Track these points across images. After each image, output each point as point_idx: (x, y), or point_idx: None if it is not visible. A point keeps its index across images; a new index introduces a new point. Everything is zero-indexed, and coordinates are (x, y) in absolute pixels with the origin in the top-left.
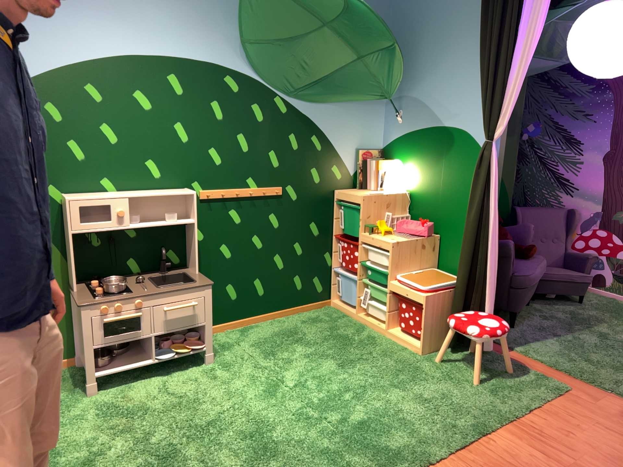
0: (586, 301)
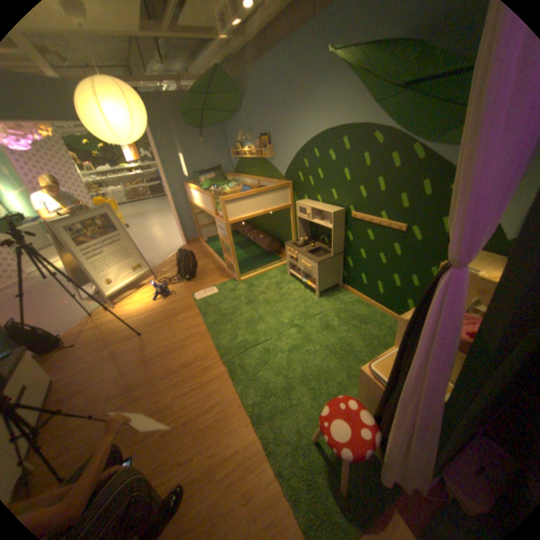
0: None
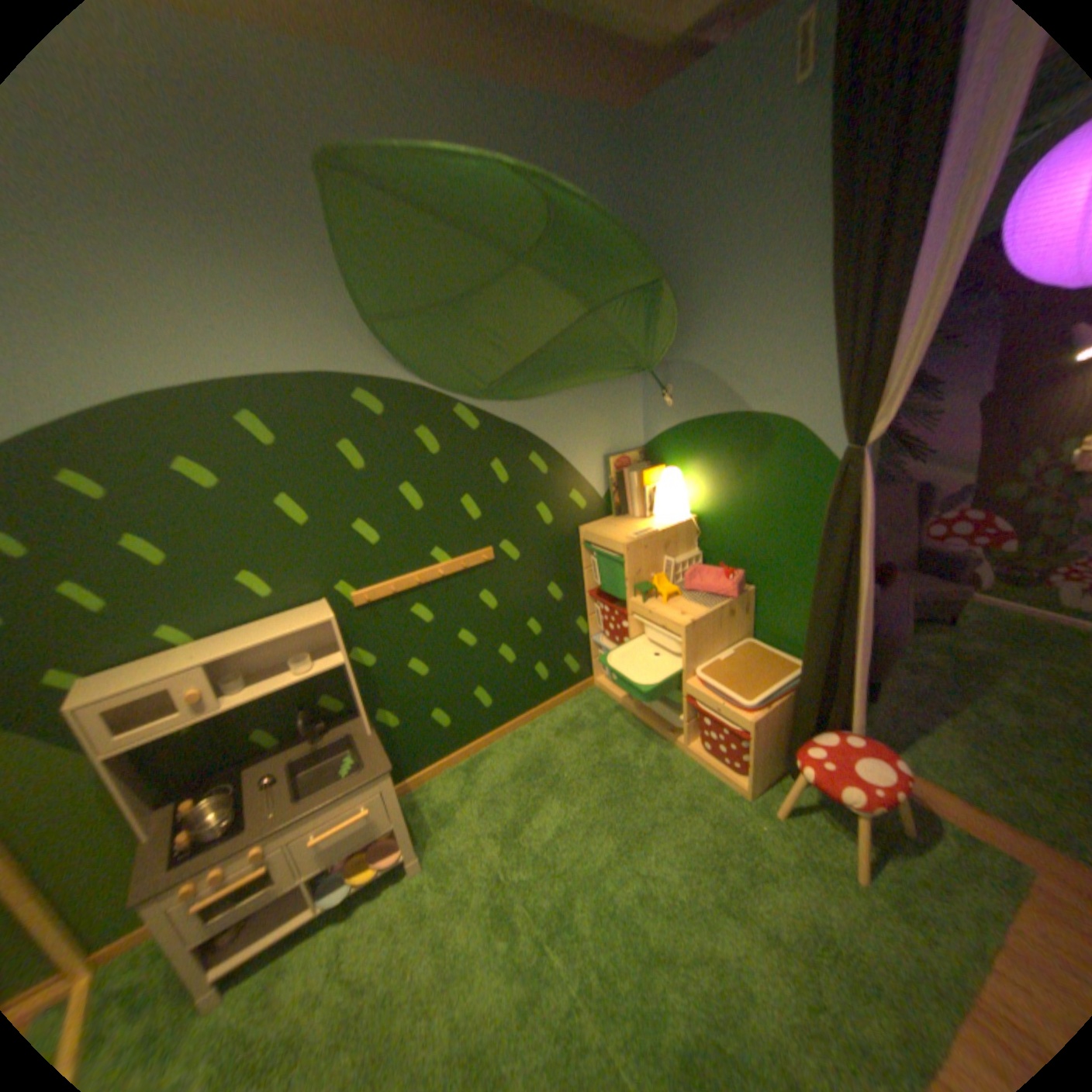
0: (962, 621)
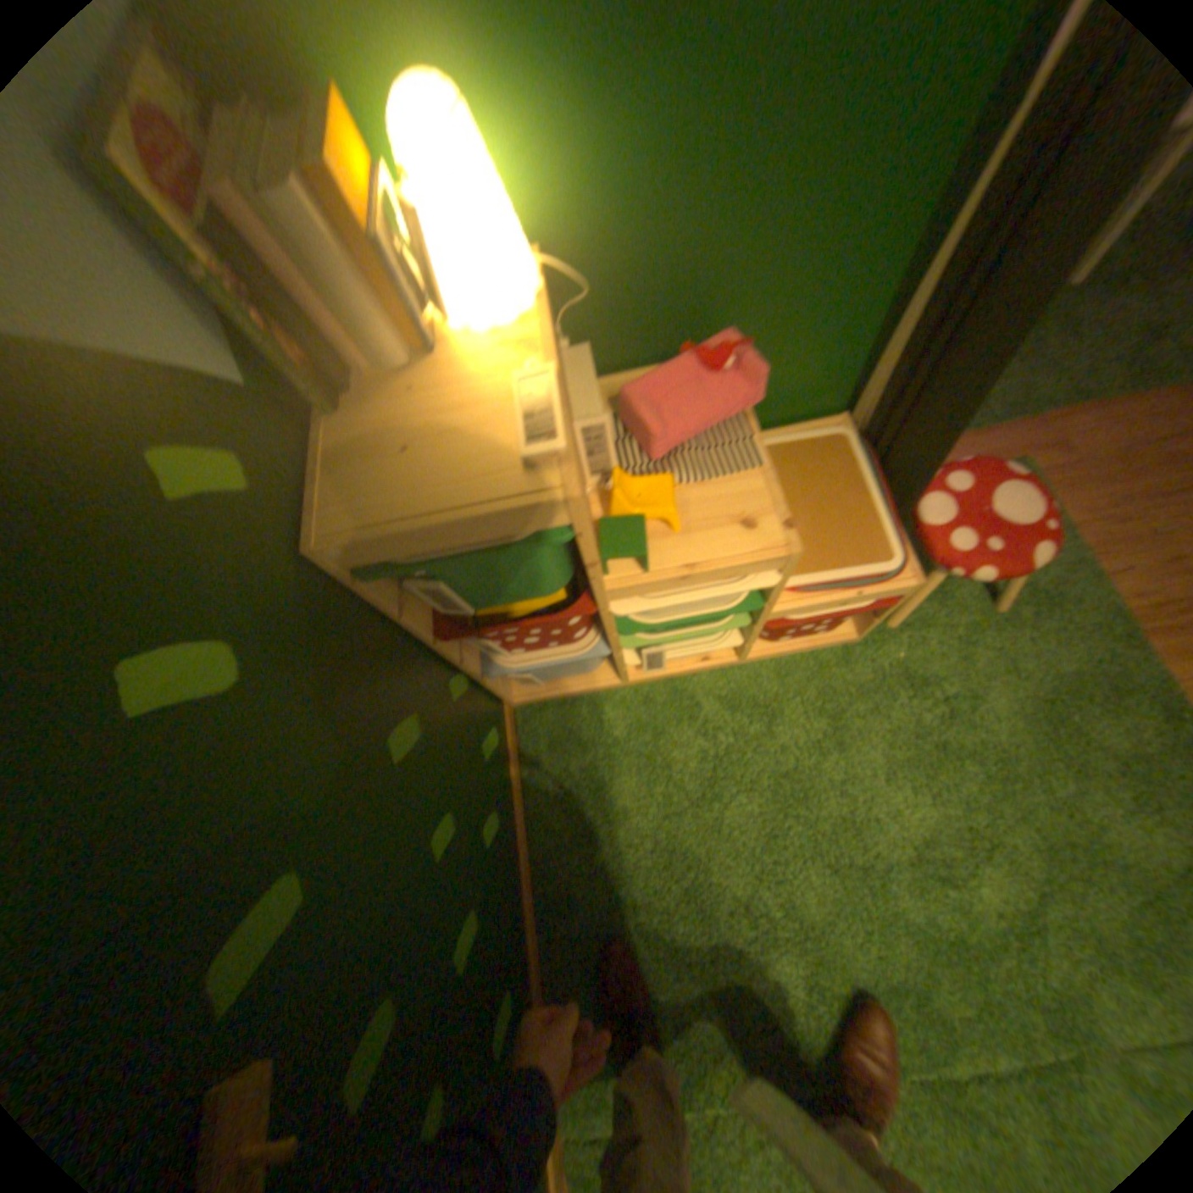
0: None
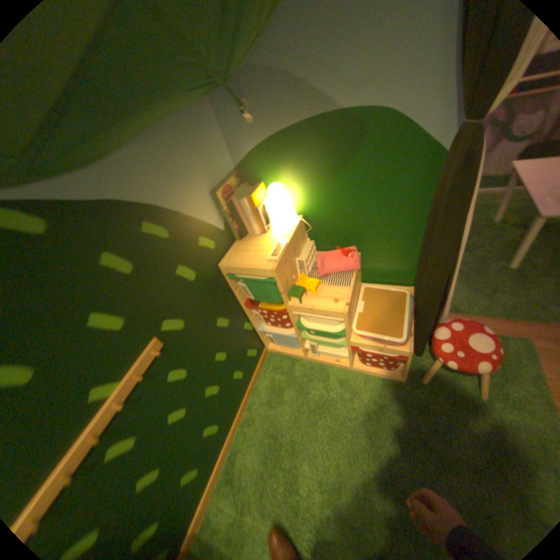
0: None
